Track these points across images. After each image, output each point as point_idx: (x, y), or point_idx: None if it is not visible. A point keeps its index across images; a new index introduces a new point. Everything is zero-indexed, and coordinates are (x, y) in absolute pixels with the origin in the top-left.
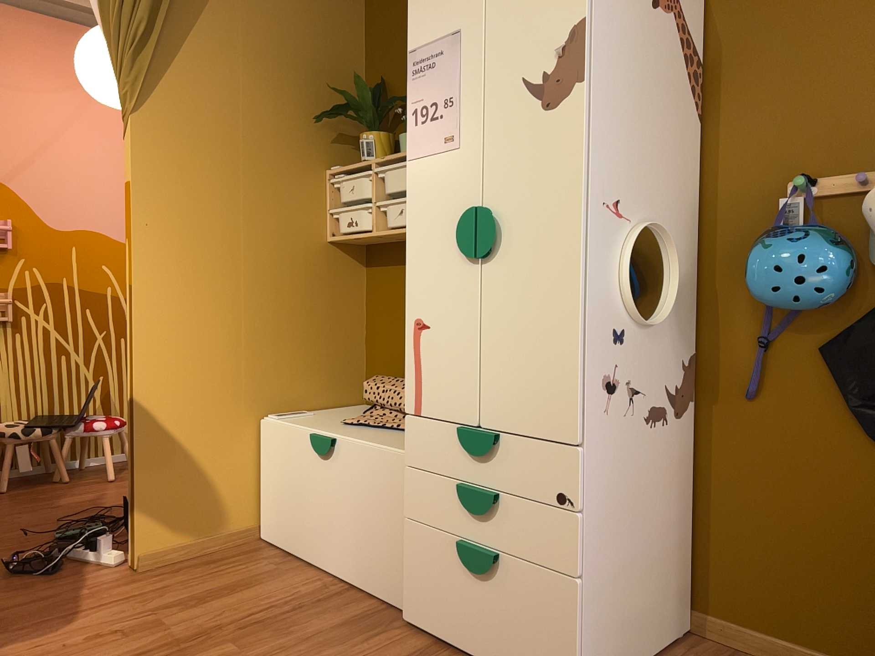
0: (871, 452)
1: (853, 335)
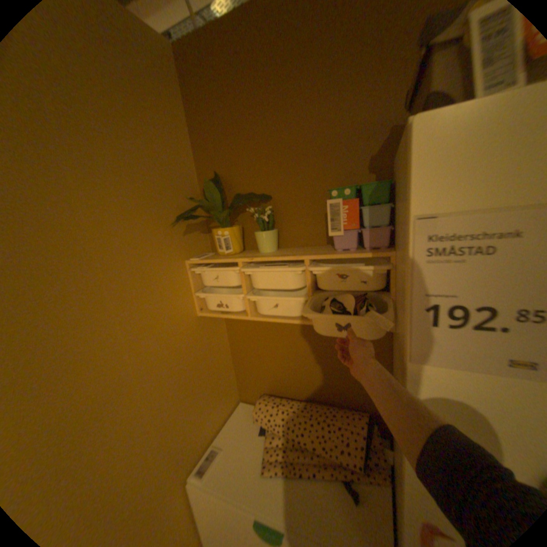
0: None
1: None
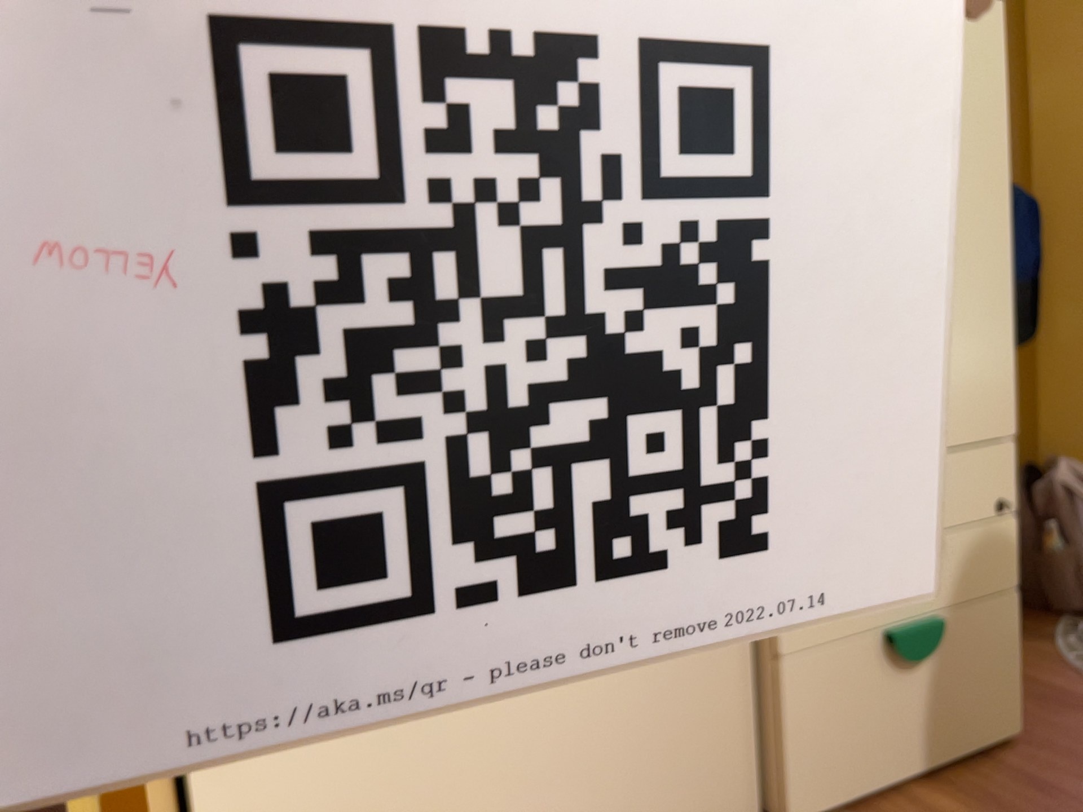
0: None
1: None
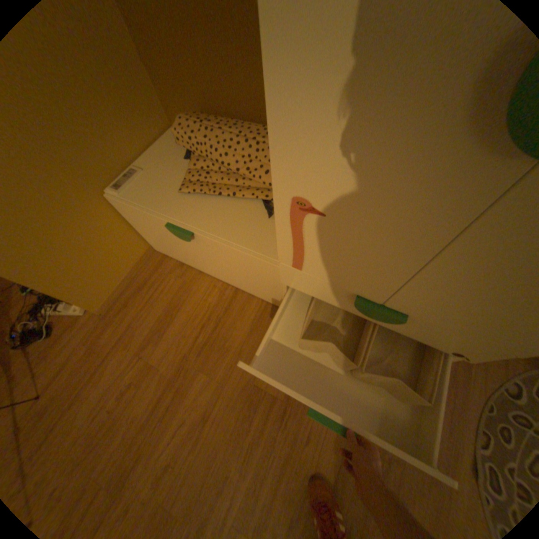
0: None
1: None
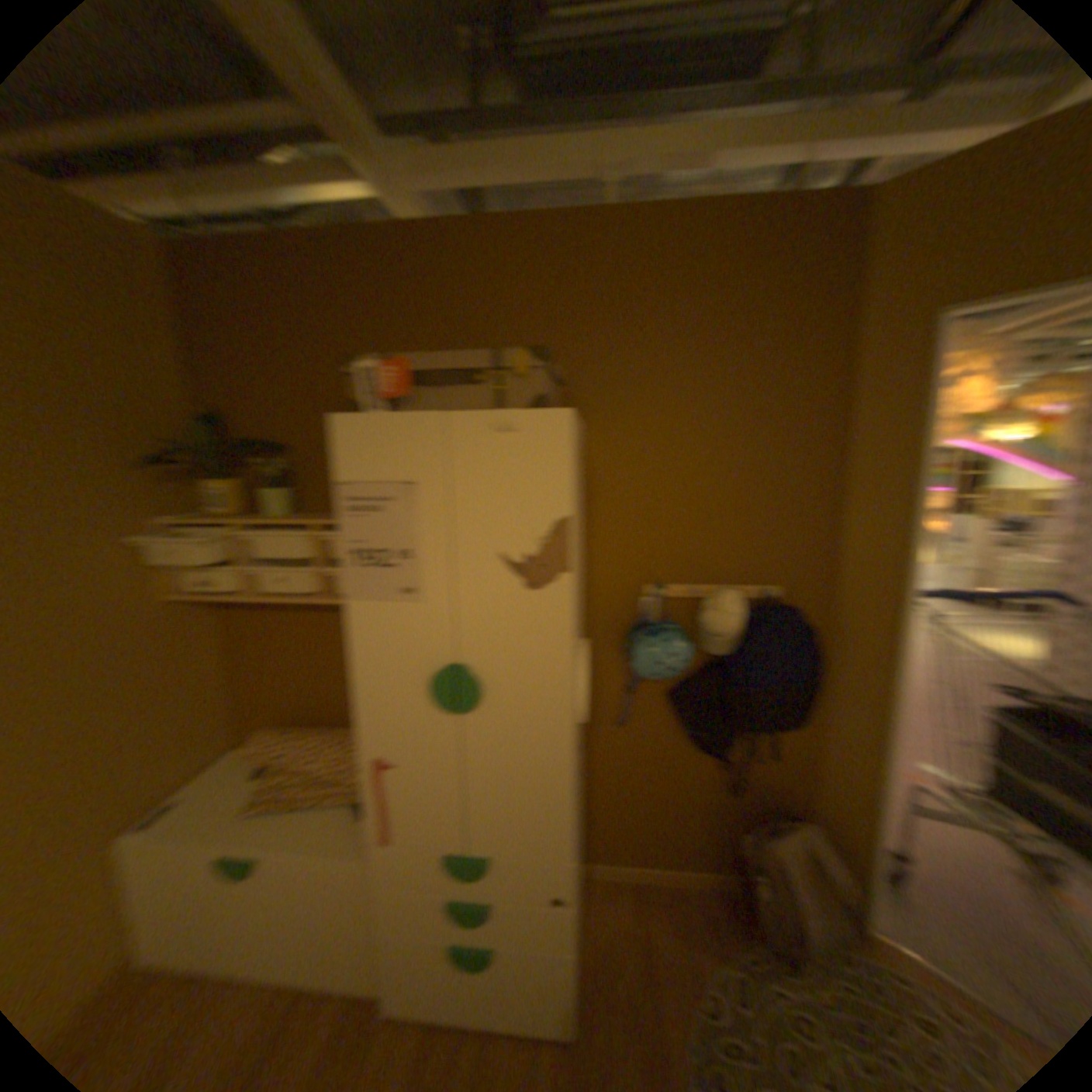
0: (690, 753)
1: (686, 690)
